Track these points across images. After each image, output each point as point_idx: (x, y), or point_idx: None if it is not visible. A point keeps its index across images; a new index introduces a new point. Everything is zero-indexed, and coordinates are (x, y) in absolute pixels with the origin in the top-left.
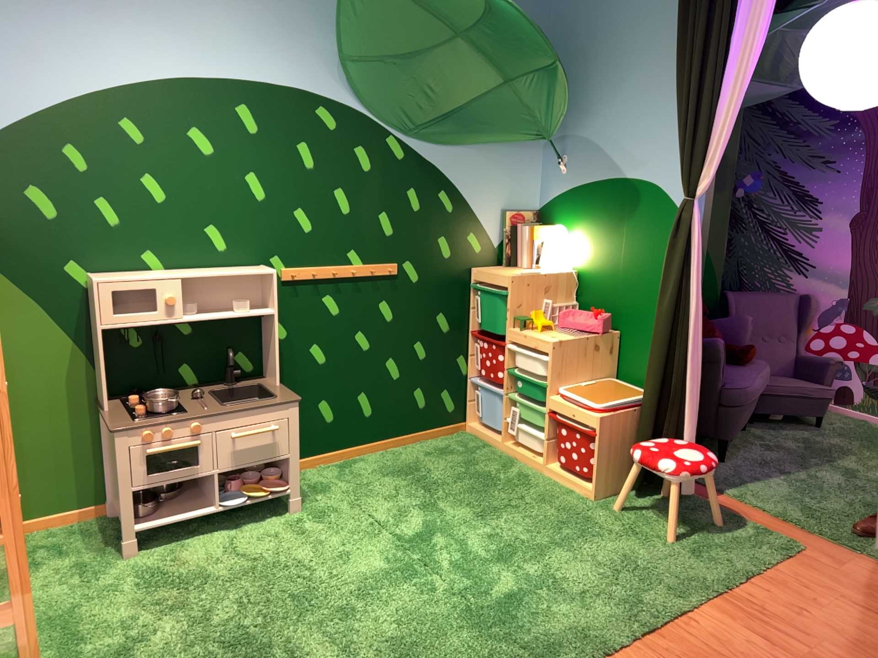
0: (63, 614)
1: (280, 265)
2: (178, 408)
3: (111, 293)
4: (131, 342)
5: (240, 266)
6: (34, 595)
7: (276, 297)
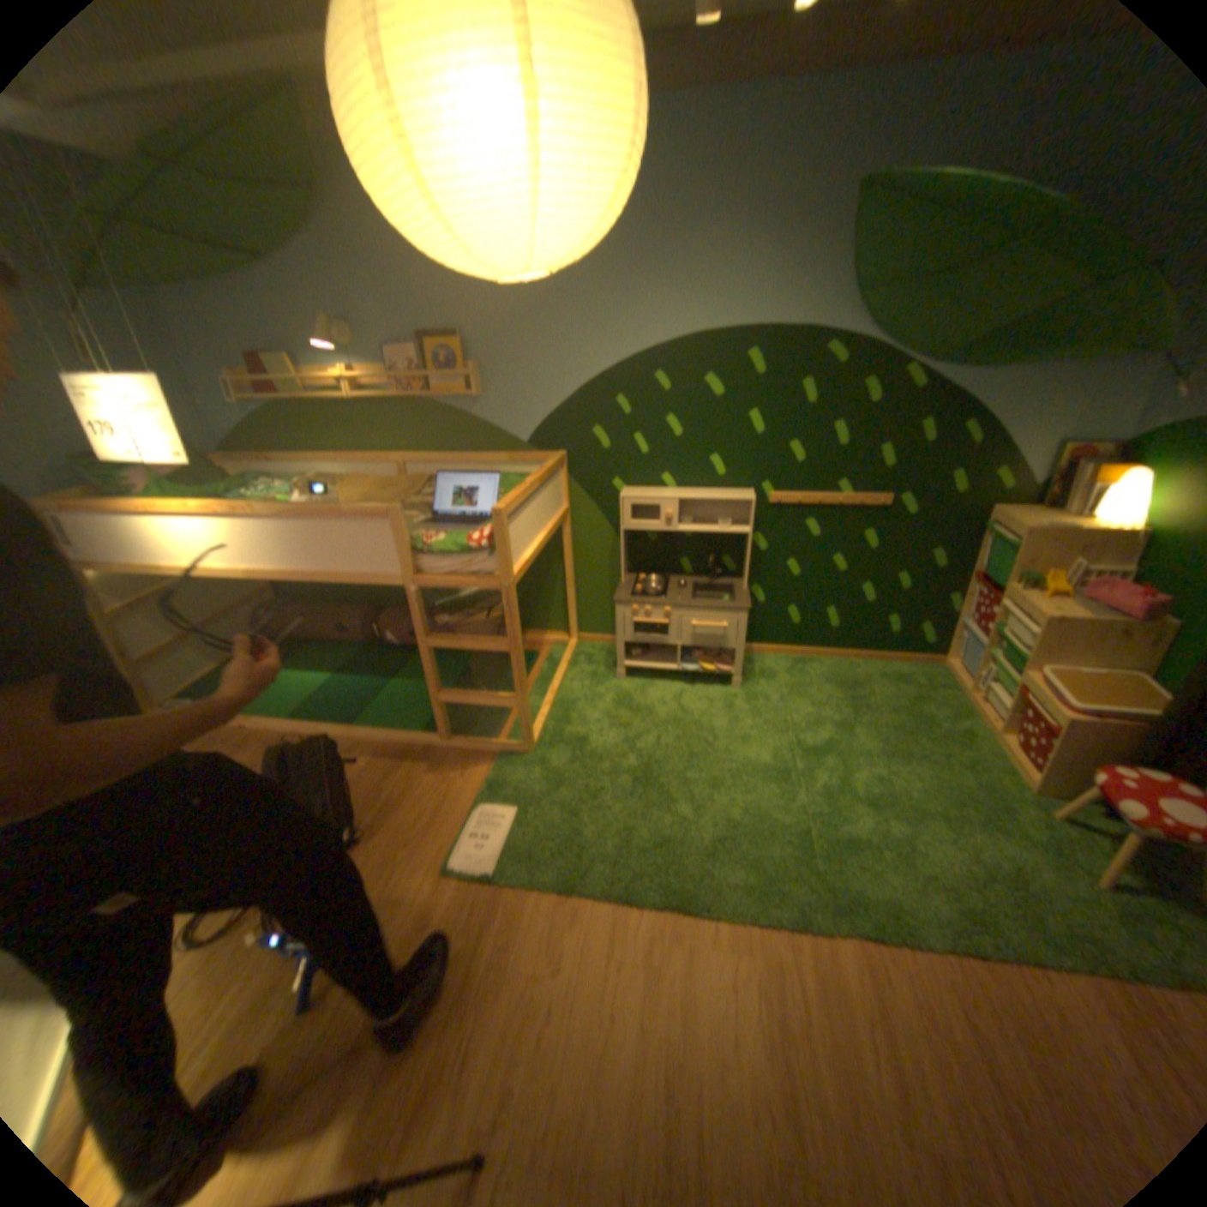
0: (569, 702)
1: (768, 491)
2: (664, 592)
3: (629, 506)
4: (648, 538)
5: (732, 489)
6: (564, 684)
7: (751, 521)
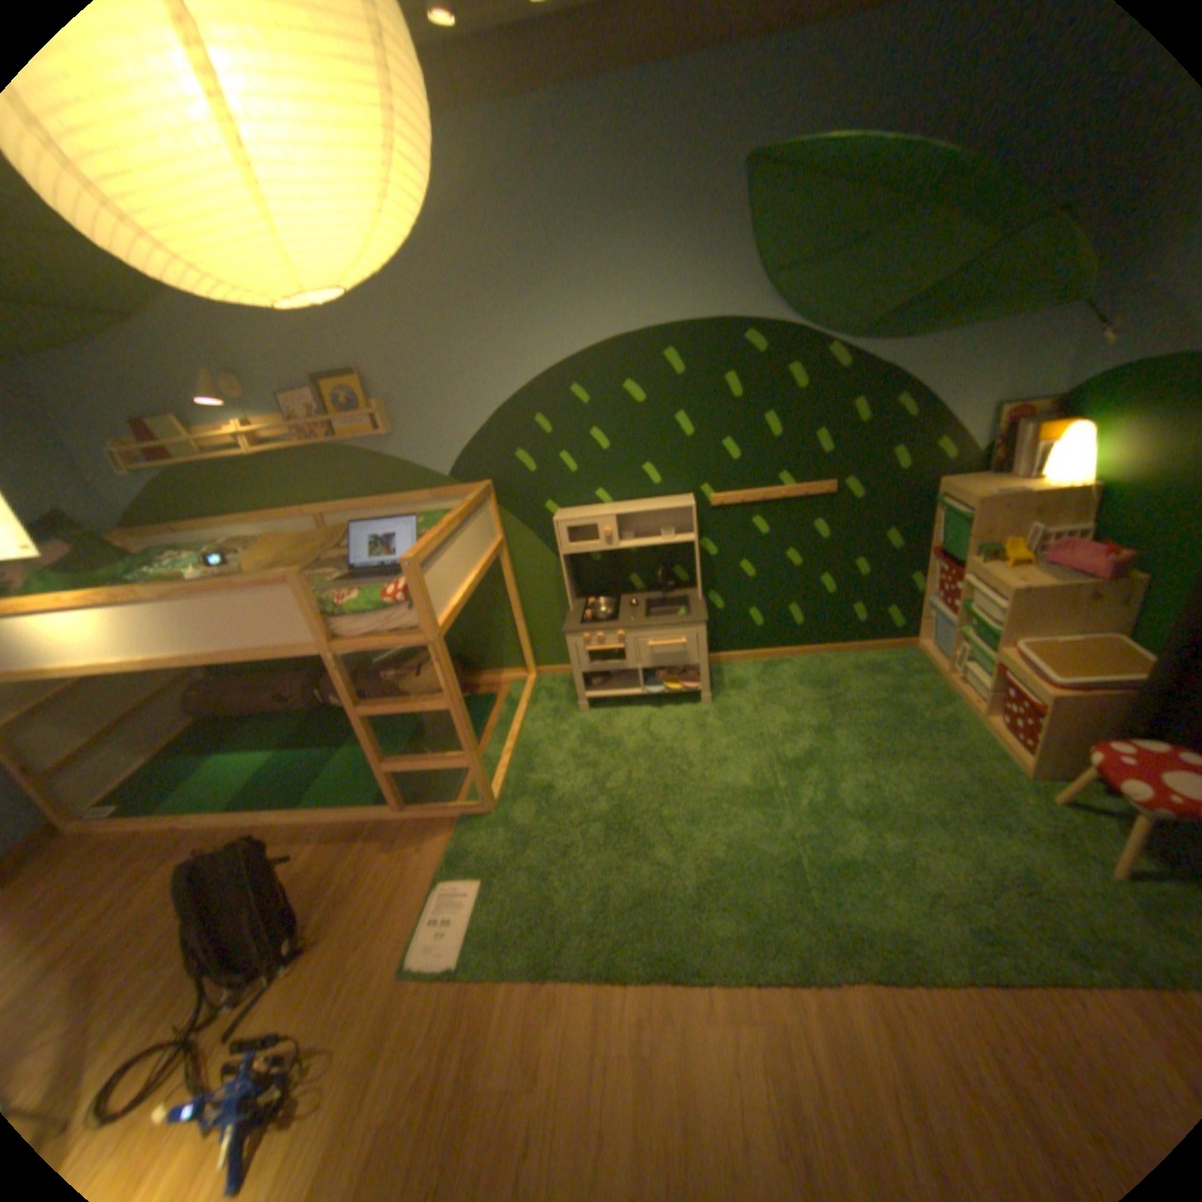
0: (532, 746)
1: (708, 494)
2: (617, 614)
3: (565, 530)
4: (592, 559)
5: (671, 497)
6: (525, 726)
7: (694, 528)
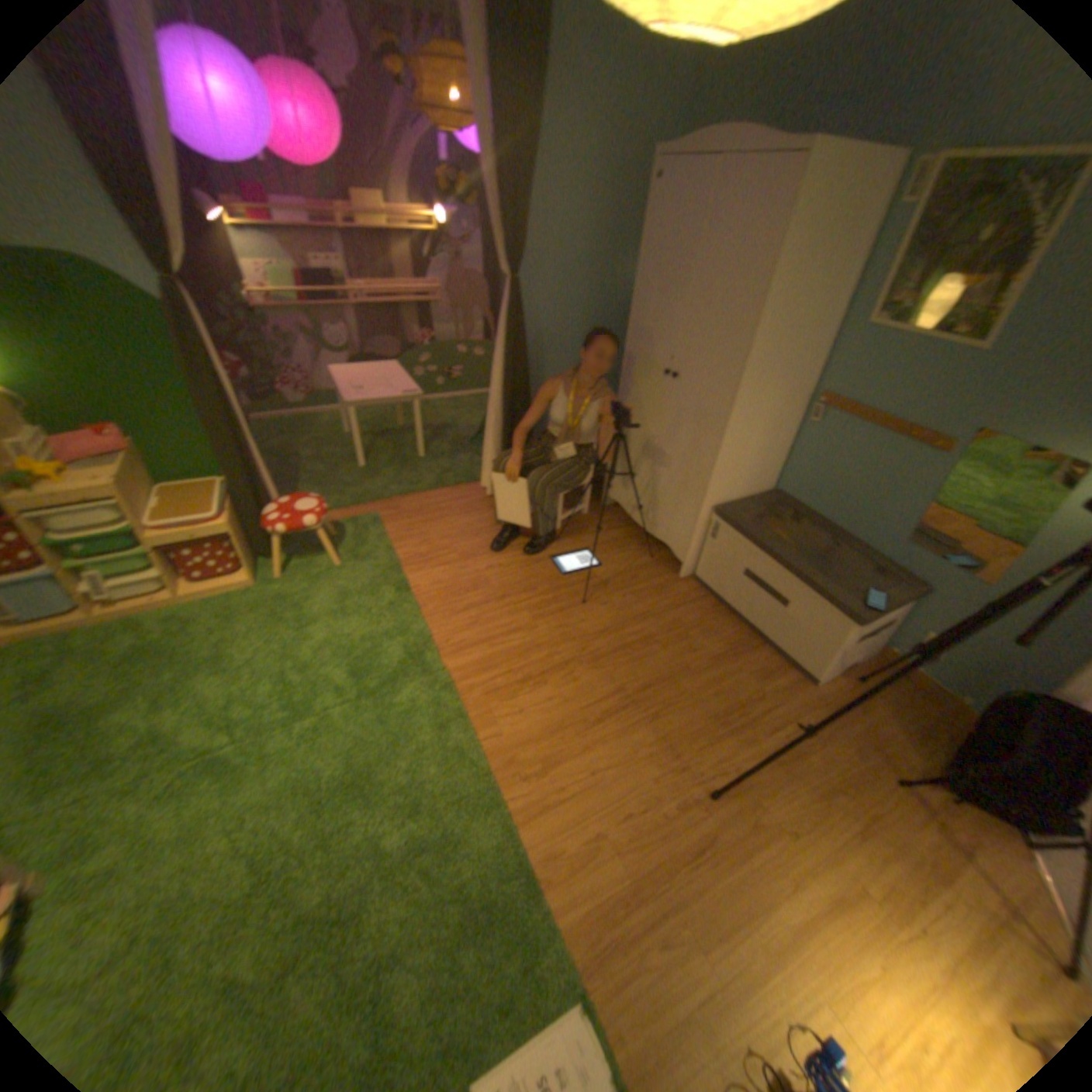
0: None
1: None
2: None
3: None
4: None
5: None
6: None
7: None
